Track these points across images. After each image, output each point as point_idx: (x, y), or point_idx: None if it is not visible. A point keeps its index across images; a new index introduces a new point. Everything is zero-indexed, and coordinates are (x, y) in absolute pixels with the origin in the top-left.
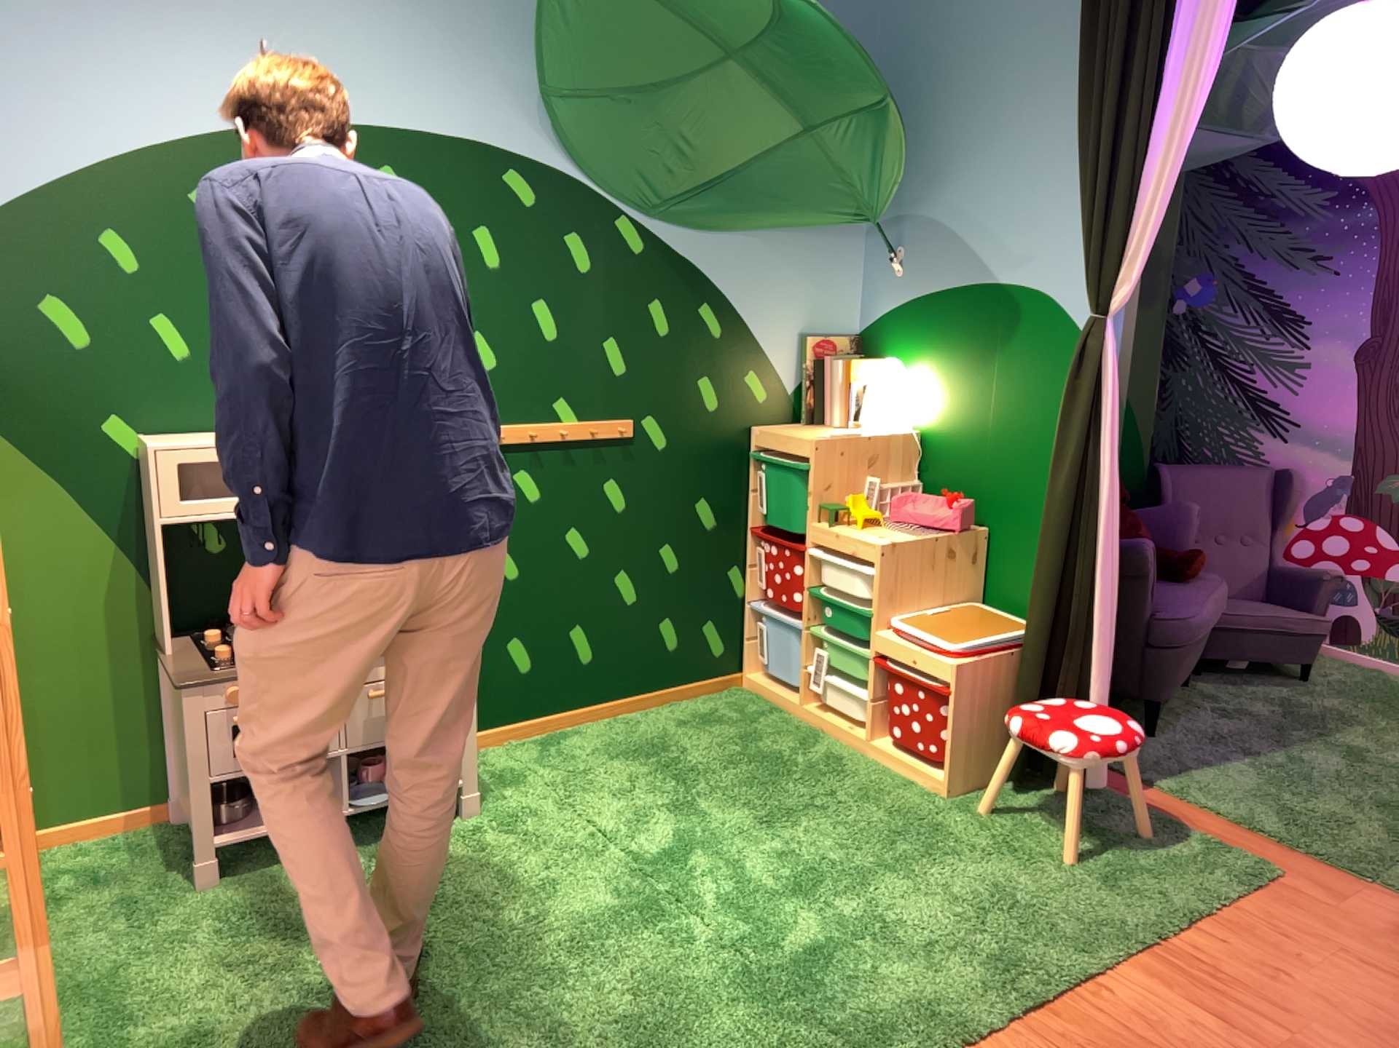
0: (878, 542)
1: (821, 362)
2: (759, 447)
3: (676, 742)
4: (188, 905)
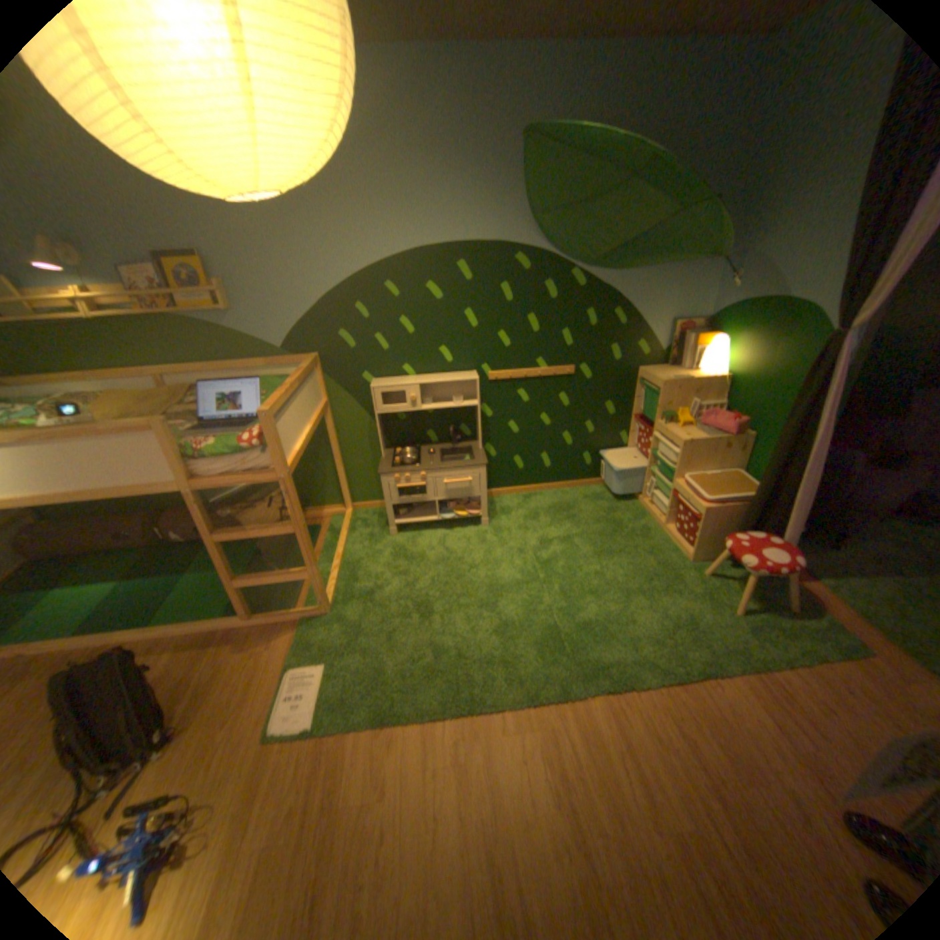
0: (682, 438)
1: (682, 335)
2: (640, 378)
3: (578, 506)
4: (386, 542)
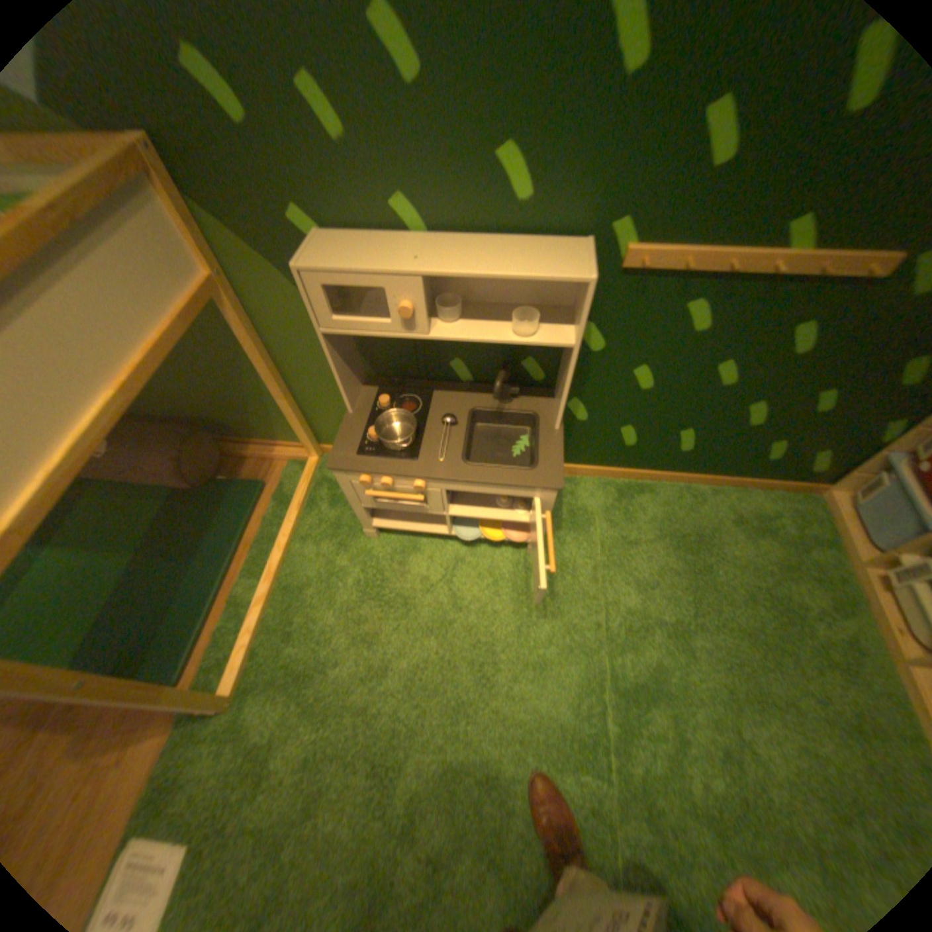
0: None
1: None
2: None
3: (722, 544)
4: (358, 549)
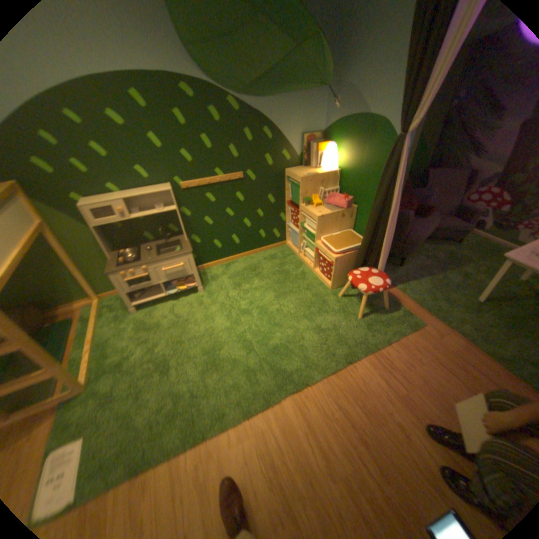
0: (317, 215)
1: (309, 144)
2: (287, 176)
3: (261, 266)
4: (129, 318)
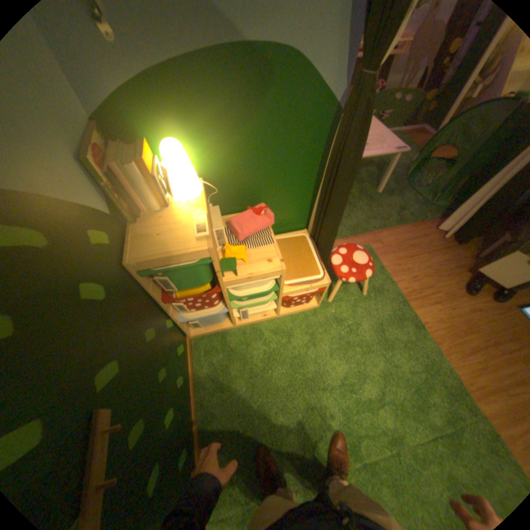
0: (276, 266)
1: (110, 170)
2: (136, 268)
3: (238, 399)
4: None
